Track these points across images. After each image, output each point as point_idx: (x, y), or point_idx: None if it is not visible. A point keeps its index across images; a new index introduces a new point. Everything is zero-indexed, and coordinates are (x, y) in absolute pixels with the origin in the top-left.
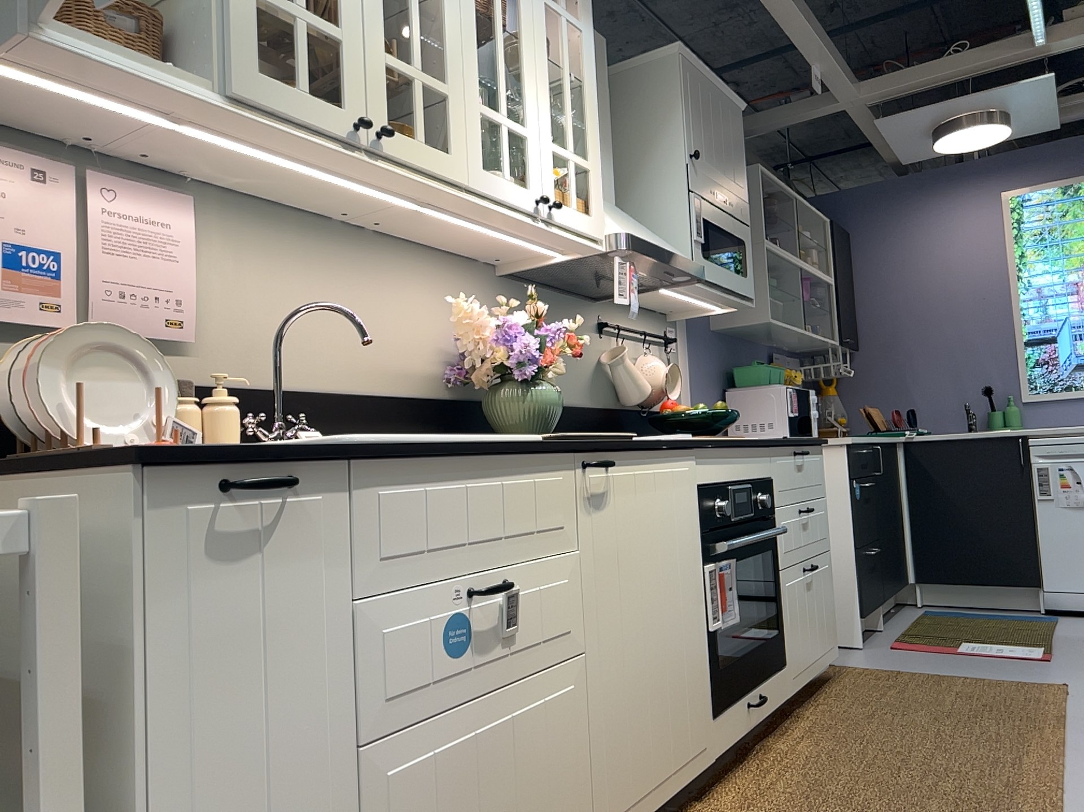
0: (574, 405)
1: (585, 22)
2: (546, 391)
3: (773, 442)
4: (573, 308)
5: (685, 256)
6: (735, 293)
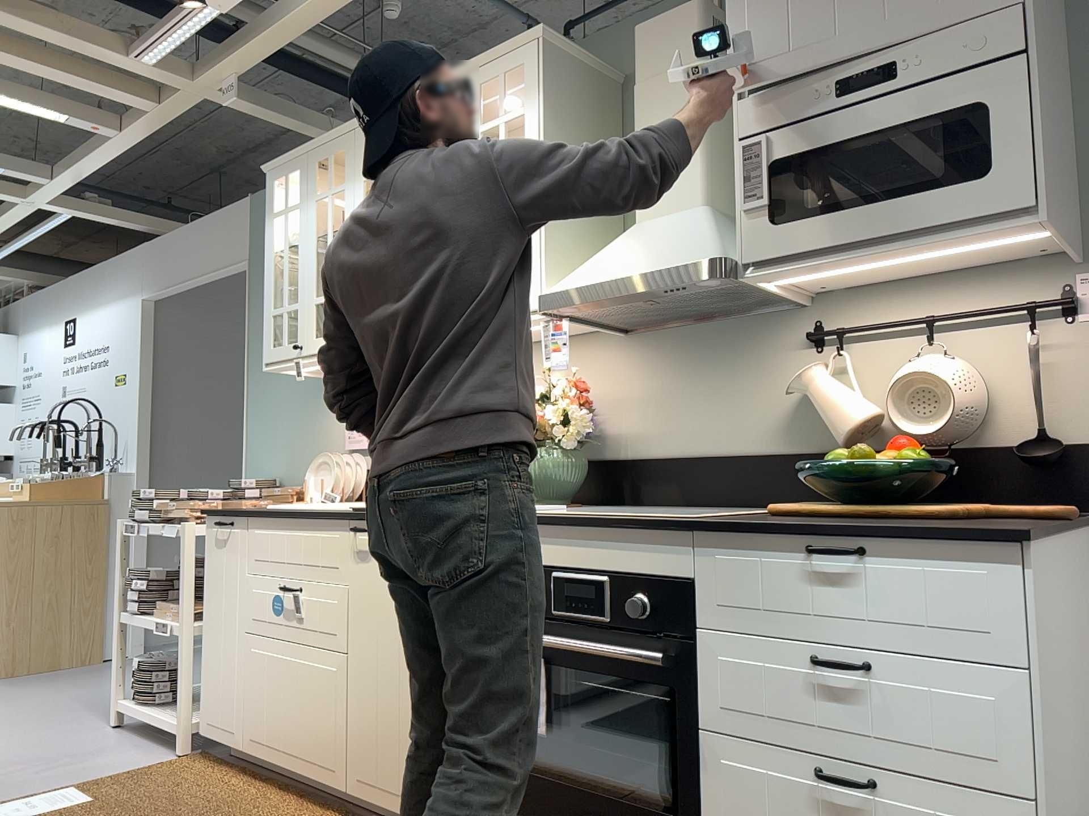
0: (740, 452)
1: (525, 102)
2: (544, 457)
3: (675, 523)
4: (748, 330)
5: (693, 254)
6: (931, 229)
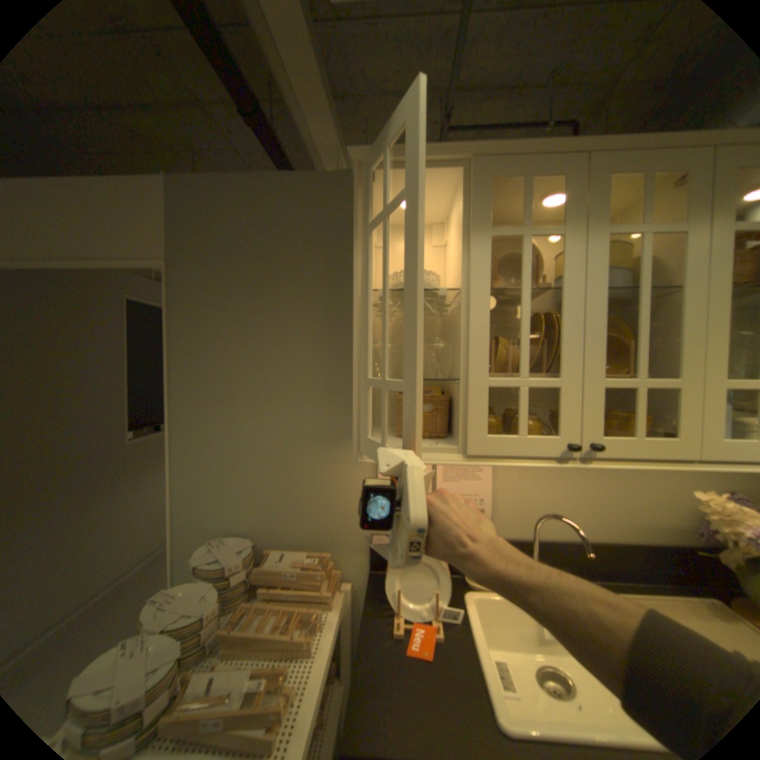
0: None
1: None
2: None
3: None
4: None
5: None
6: None
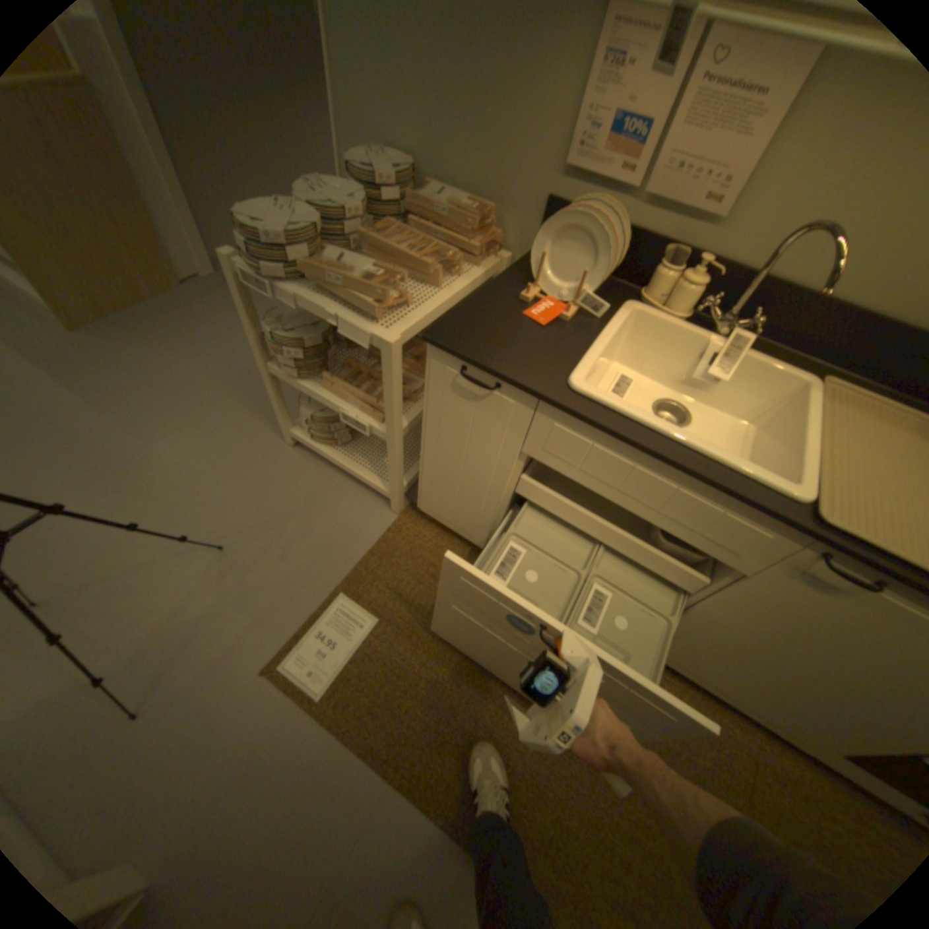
0: None
1: None
2: None
3: None
4: None
5: None
6: None
